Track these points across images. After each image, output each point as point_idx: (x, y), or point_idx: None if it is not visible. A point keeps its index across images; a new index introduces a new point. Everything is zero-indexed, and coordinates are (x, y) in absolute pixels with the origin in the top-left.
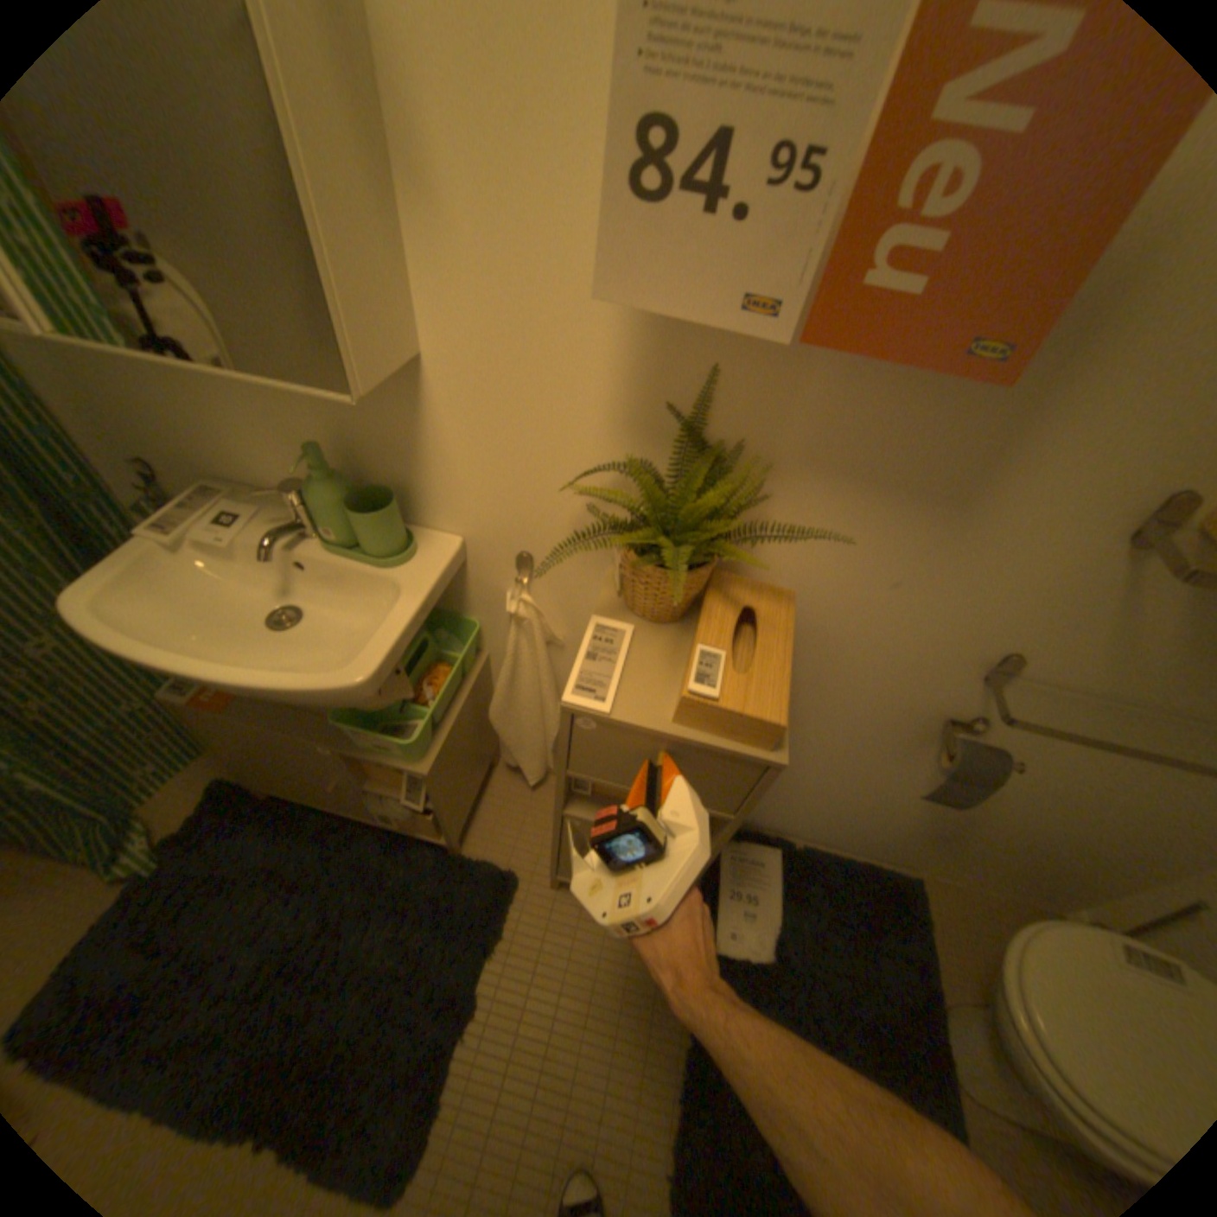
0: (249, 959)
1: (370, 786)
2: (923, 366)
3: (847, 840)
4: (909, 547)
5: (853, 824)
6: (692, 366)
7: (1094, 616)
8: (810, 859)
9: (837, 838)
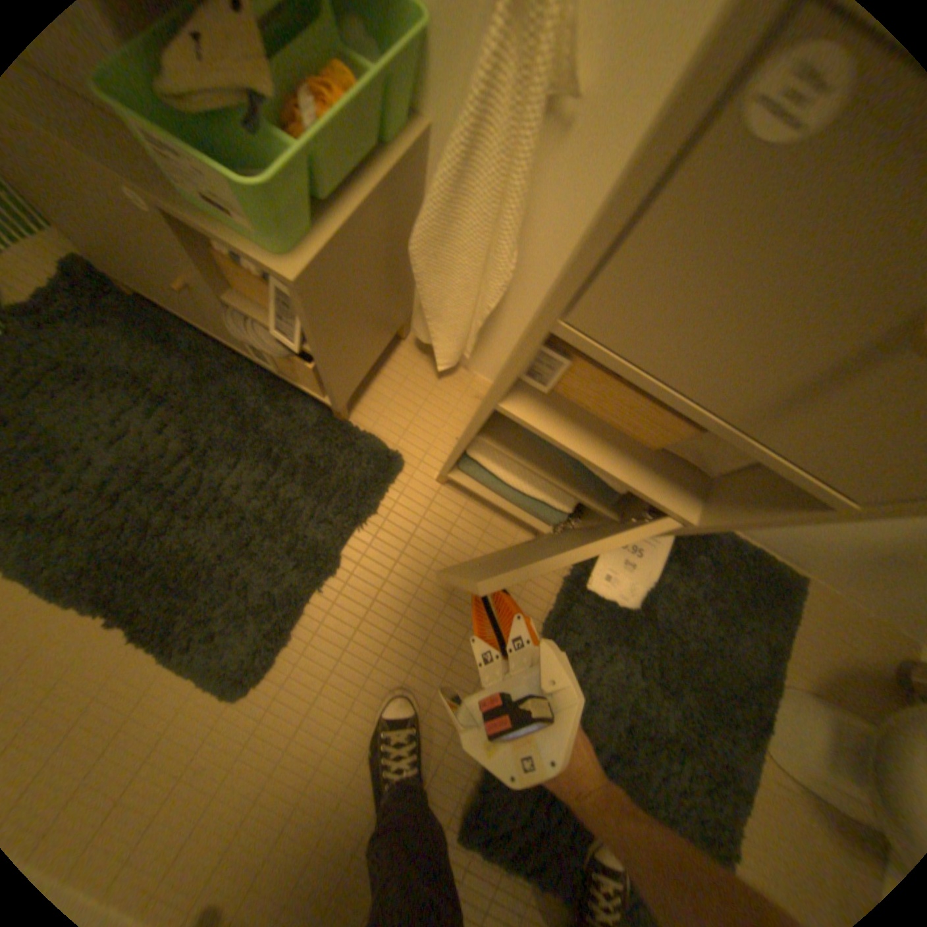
0: (106, 459)
1: (232, 298)
2: None
3: None
4: None
5: None
6: None
7: None
8: None
9: None
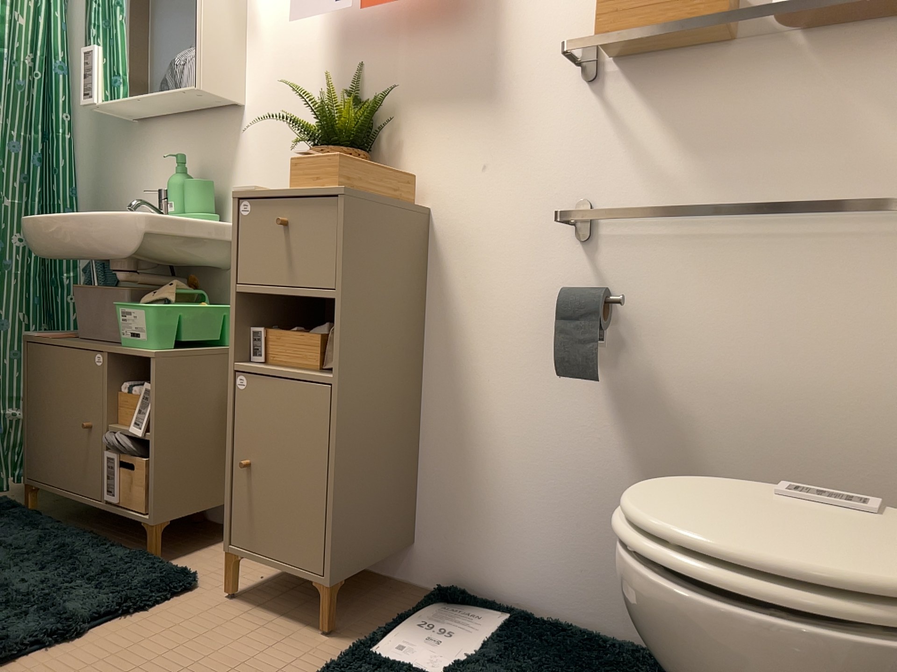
0: None
1: (113, 424)
2: (442, 31)
3: (593, 598)
4: (478, 135)
5: (583, 548)
6: (351, 68)
7: (606, 147)
8: (544, 623)
9: (580, 595)
